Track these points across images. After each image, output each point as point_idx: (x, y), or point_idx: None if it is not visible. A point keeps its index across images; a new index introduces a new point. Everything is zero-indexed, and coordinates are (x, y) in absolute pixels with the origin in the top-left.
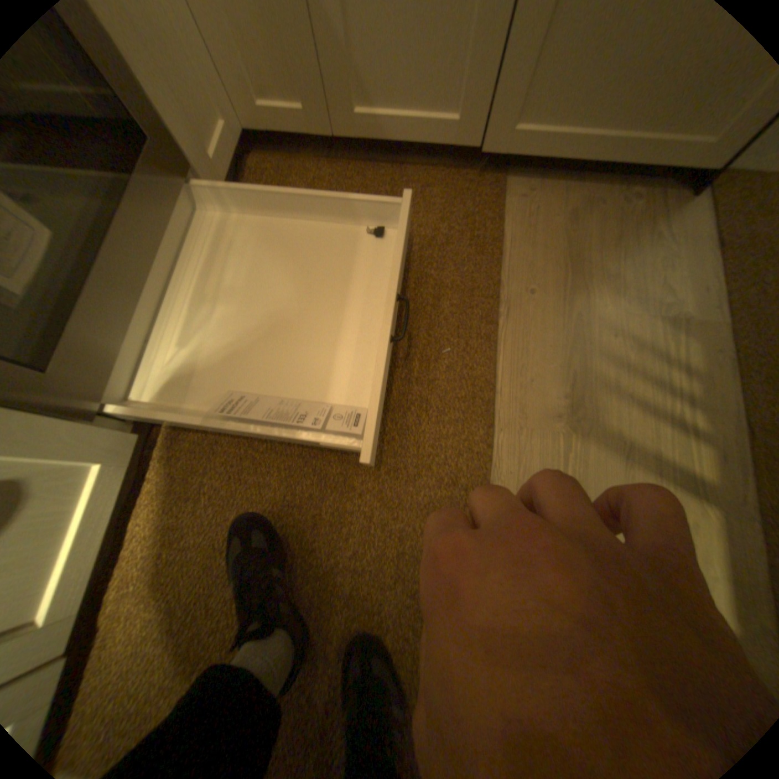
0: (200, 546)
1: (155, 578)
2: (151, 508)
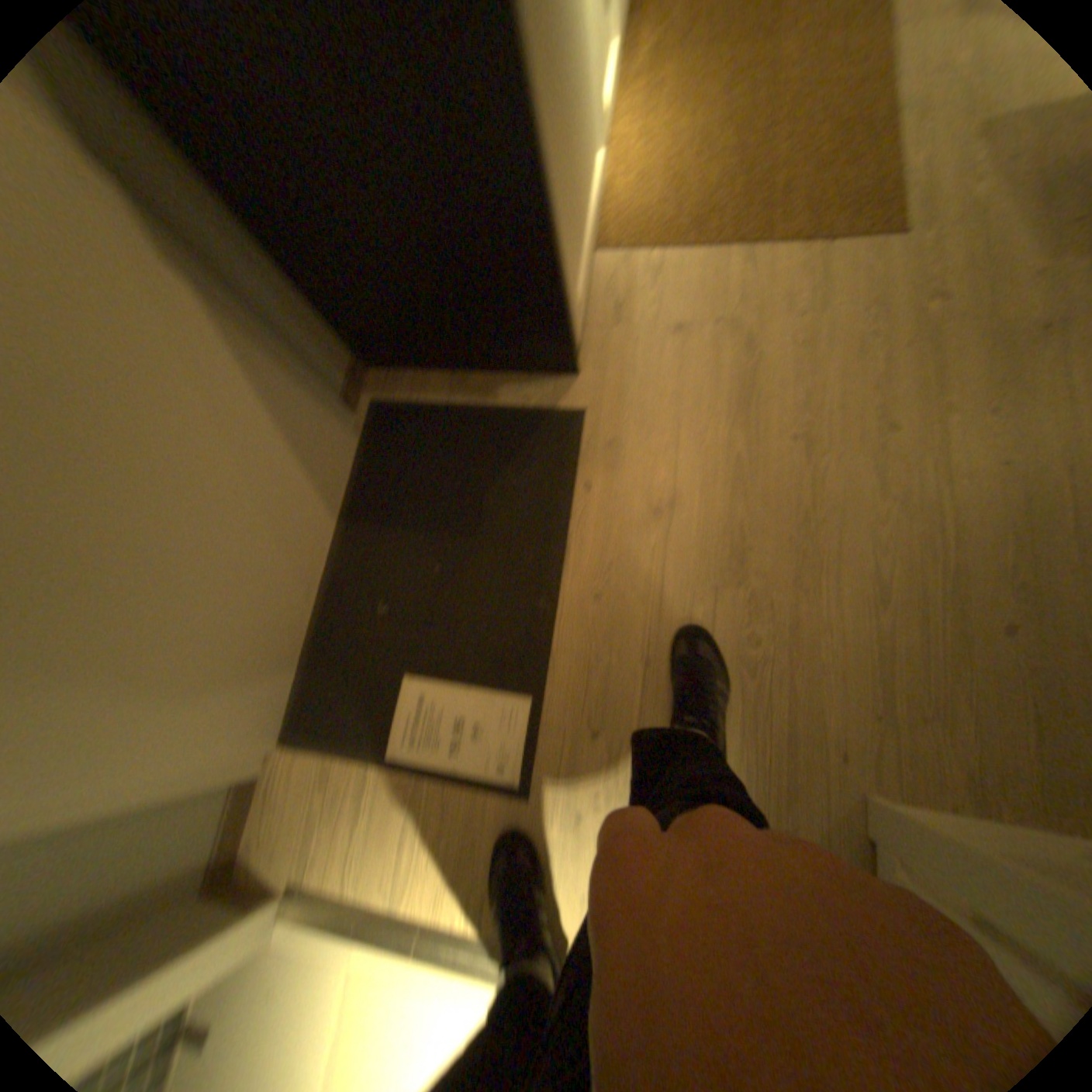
0: (665, 130)
1: (636, 152)
2: (619, 125)
